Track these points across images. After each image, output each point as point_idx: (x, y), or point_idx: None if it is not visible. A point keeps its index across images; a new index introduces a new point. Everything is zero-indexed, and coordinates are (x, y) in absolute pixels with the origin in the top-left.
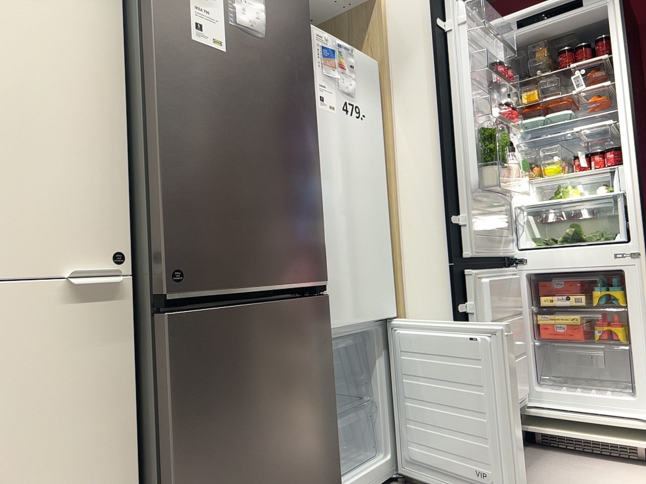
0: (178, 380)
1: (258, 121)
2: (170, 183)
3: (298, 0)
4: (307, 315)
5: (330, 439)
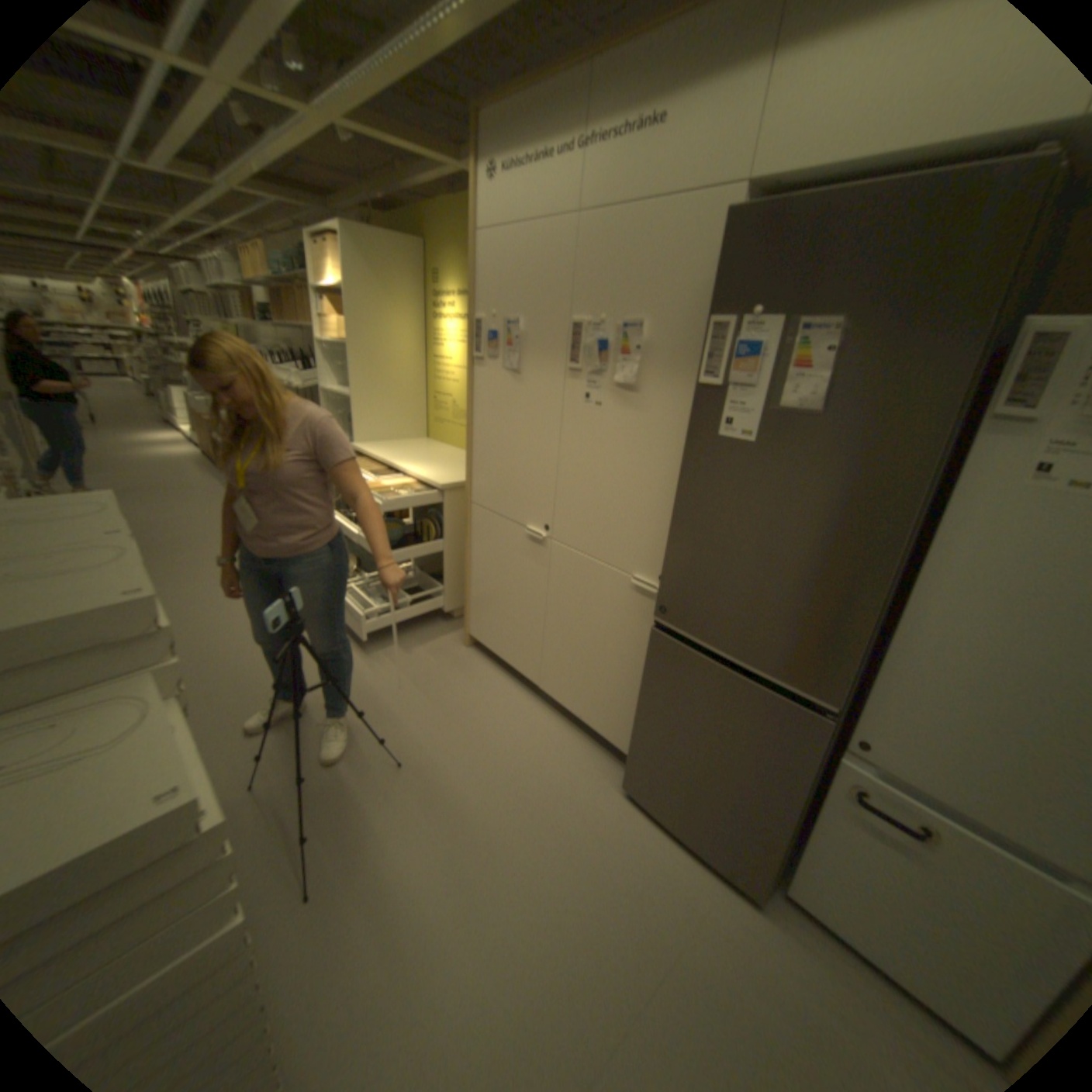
0: (652, 666)
1: (780, 512)
2: (674, 548)
3: (951, 325)
4: (786, 715)
5: (780, 829)
